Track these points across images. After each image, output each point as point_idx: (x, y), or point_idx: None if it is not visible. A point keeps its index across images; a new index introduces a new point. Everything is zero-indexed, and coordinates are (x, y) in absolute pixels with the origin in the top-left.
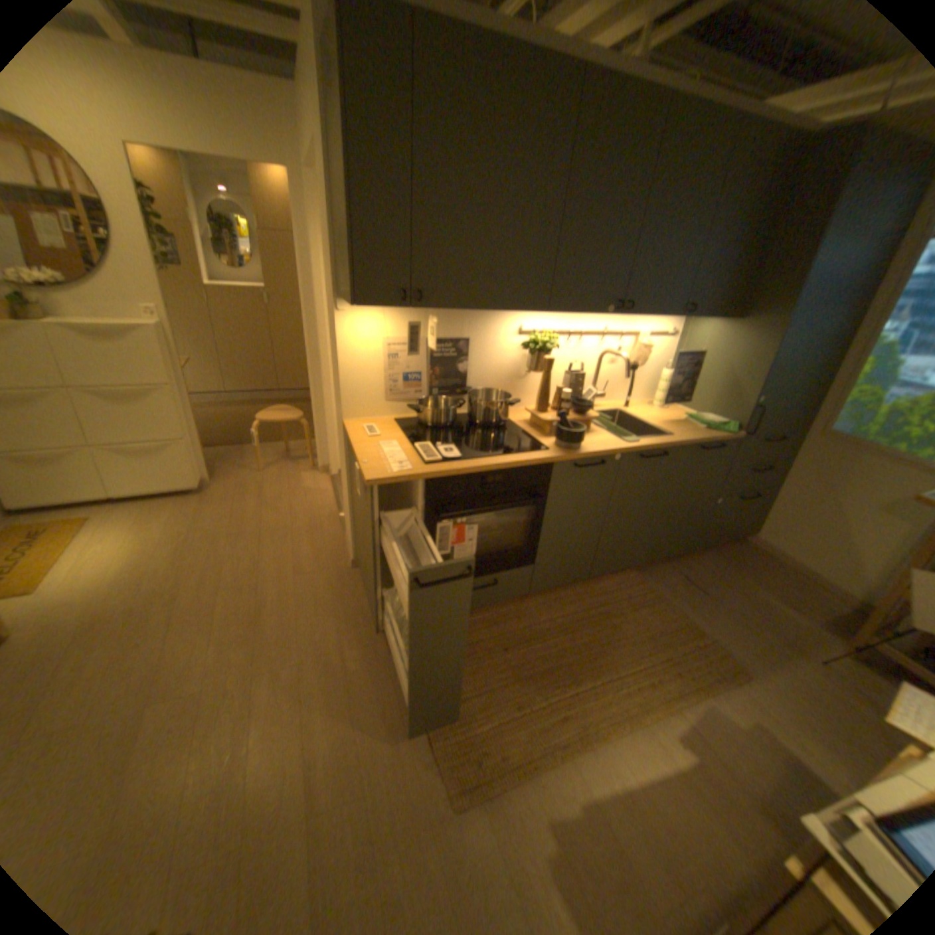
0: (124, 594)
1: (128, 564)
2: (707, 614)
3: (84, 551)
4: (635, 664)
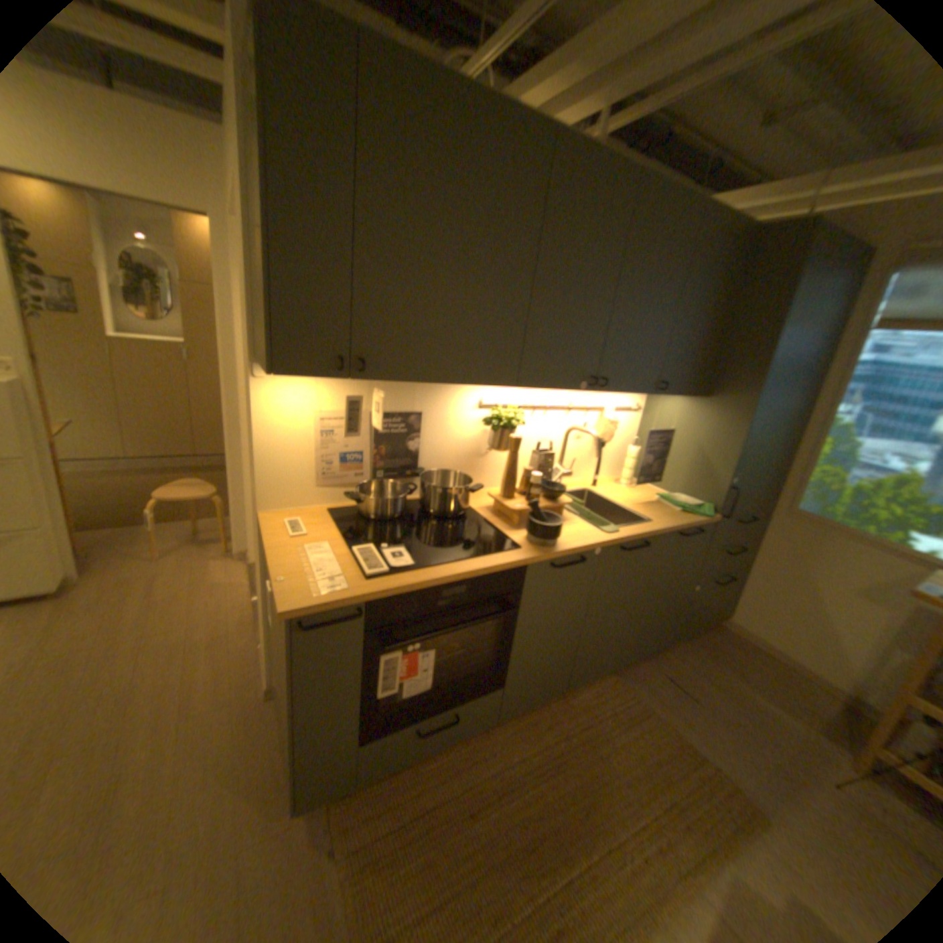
0: None
1: None
2: (702, 729)
3: None
4: (636, 818)
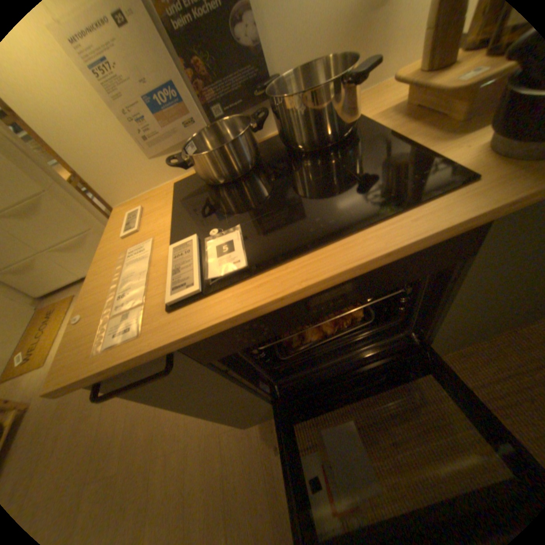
0: None
1: None
2: None
3: None
4: None
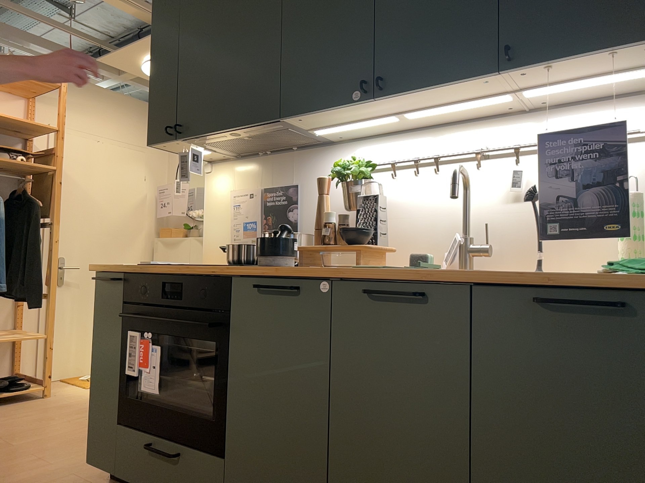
0: None
1: None
2: None
3: None
4: None
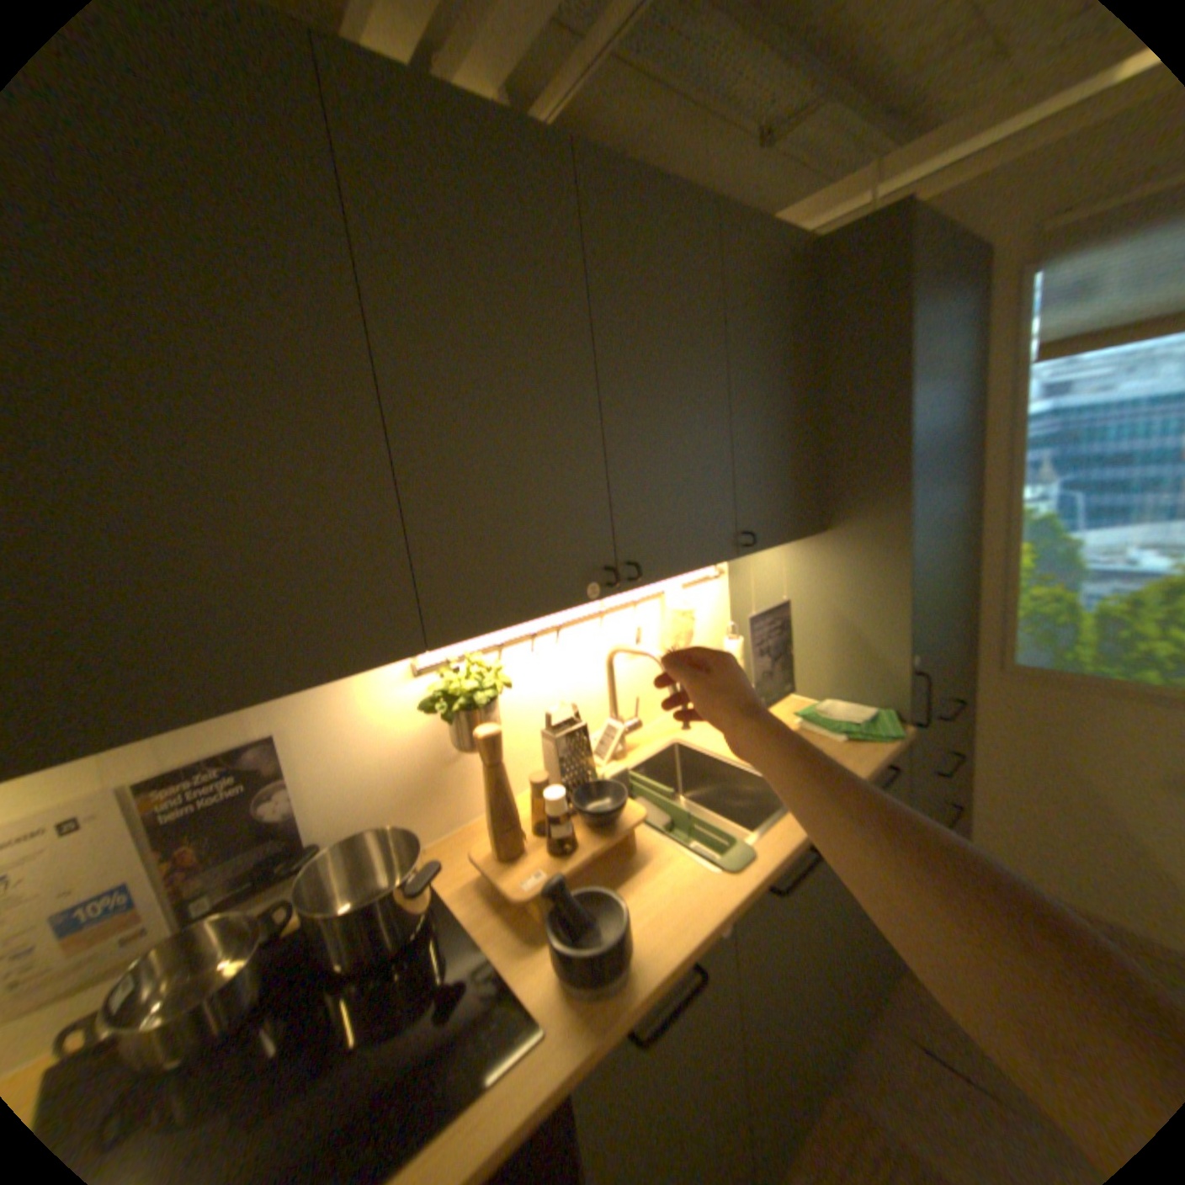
0: None
1: None
2: None
3: None
4: None
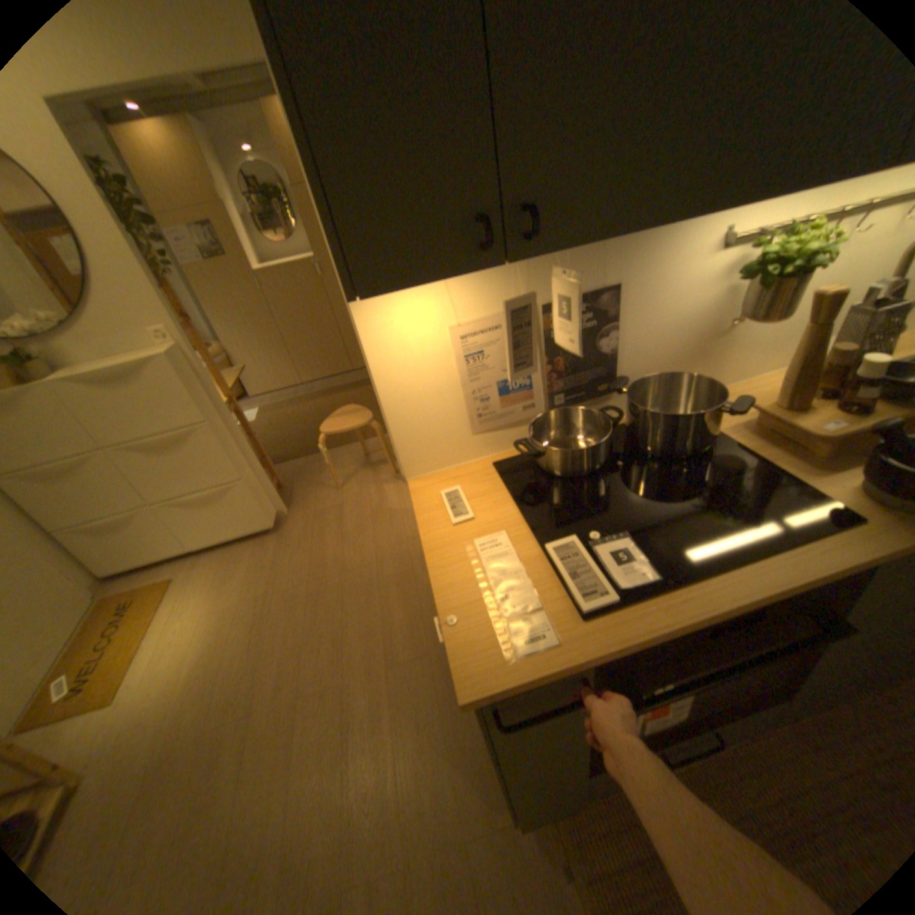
0: (197, 704)
1: (204, 650)
2: None
3: (164, 629)
4: None
